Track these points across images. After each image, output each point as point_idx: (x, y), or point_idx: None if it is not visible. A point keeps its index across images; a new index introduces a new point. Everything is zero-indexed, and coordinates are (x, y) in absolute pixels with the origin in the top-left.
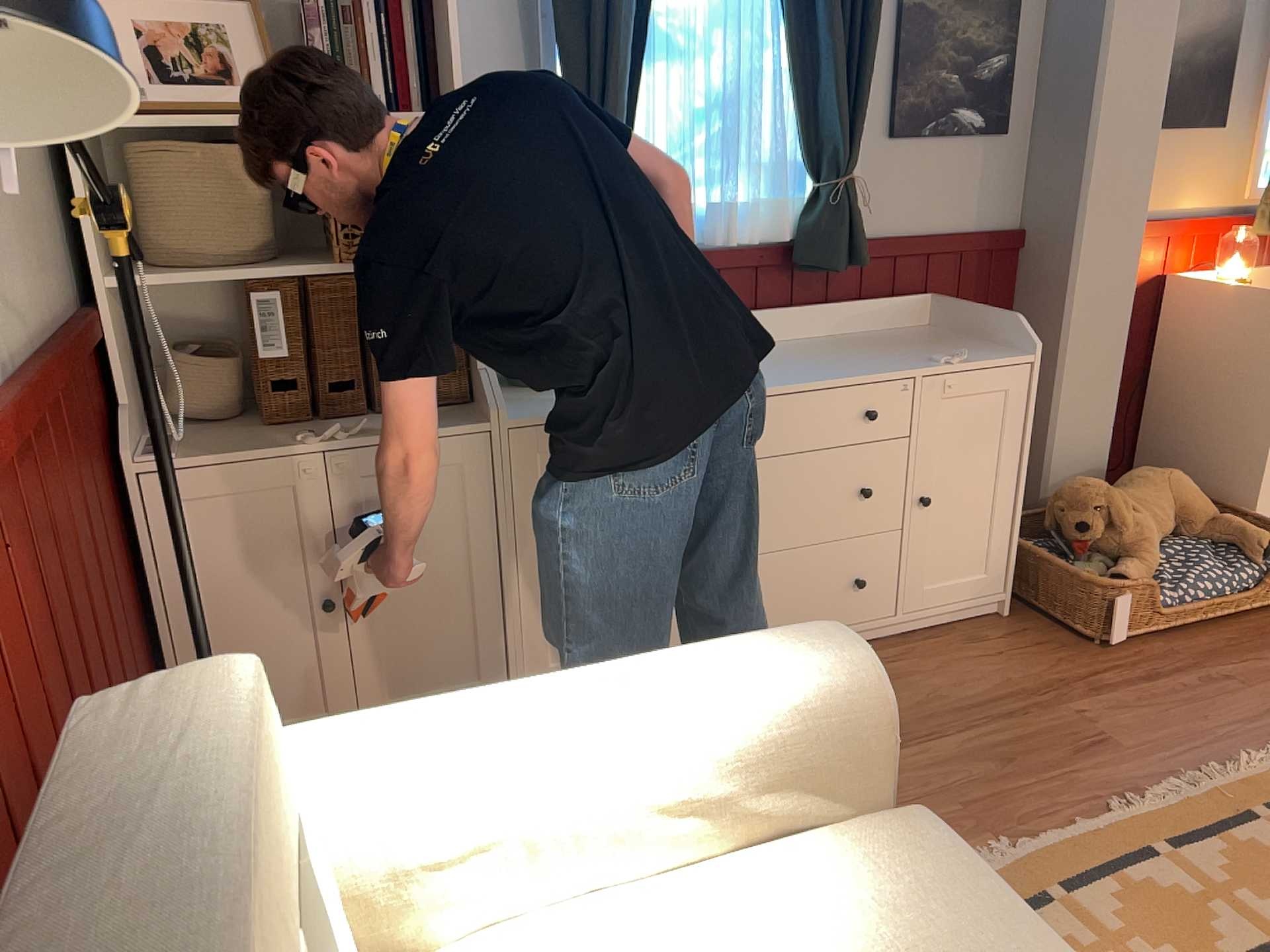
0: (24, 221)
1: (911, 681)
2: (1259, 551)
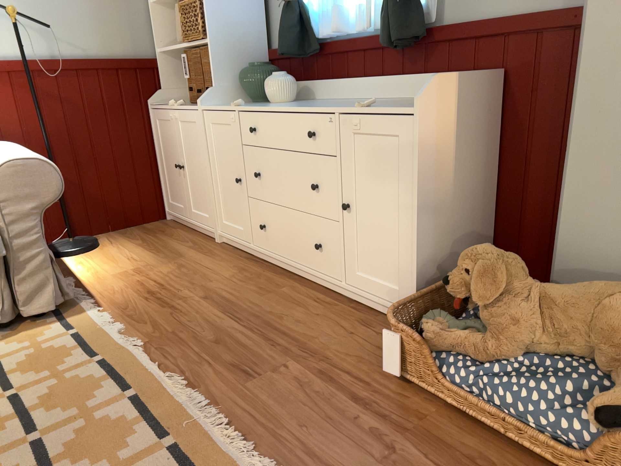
0: (110, 30)
1: (295, 308)
2: (595, 410)
